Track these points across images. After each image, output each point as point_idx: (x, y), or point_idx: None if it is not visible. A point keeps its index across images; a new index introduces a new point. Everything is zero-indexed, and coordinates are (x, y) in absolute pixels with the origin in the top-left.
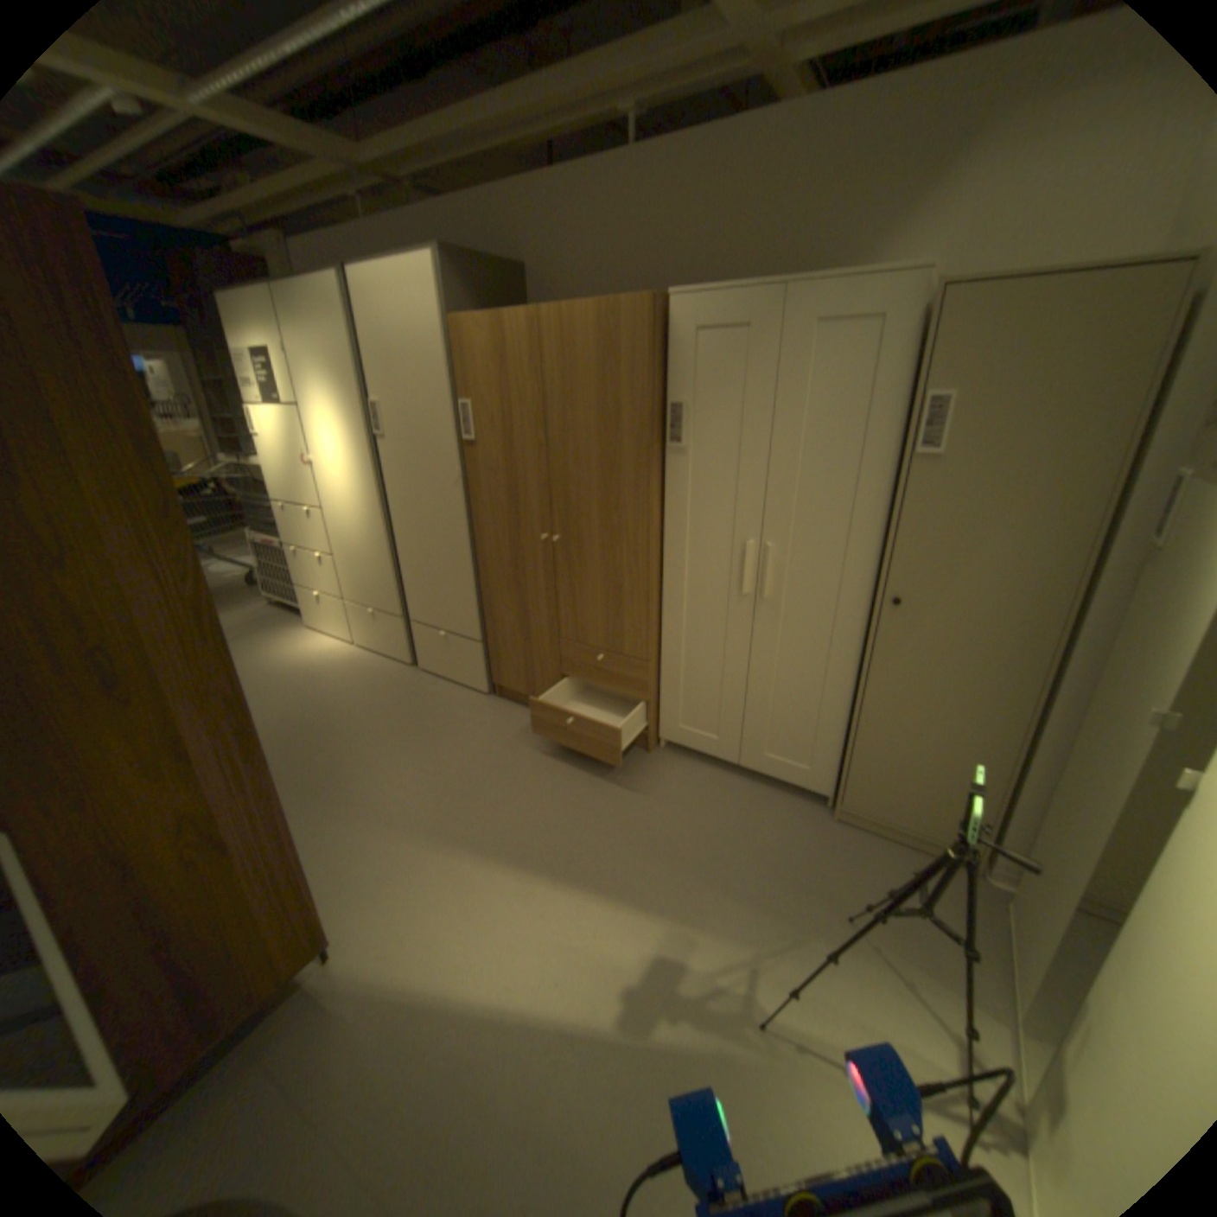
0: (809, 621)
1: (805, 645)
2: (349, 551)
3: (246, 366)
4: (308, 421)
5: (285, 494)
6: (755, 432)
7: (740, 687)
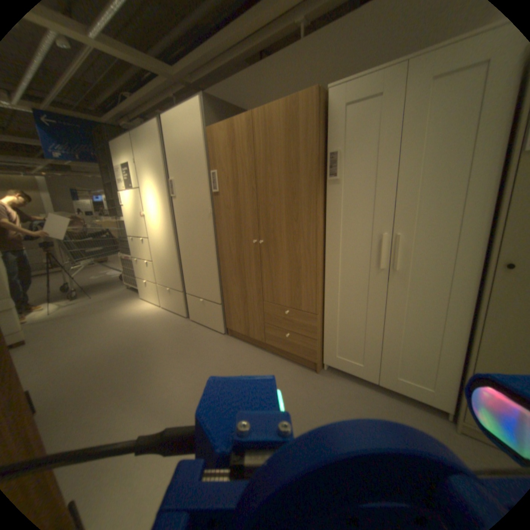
0: (429, 286)
1: (427, 303)
2: (157, 258)
3: (117, 173)
4: (141, 195)
5: (131, 232)
6: (386, 161)
7: (377, 333)
